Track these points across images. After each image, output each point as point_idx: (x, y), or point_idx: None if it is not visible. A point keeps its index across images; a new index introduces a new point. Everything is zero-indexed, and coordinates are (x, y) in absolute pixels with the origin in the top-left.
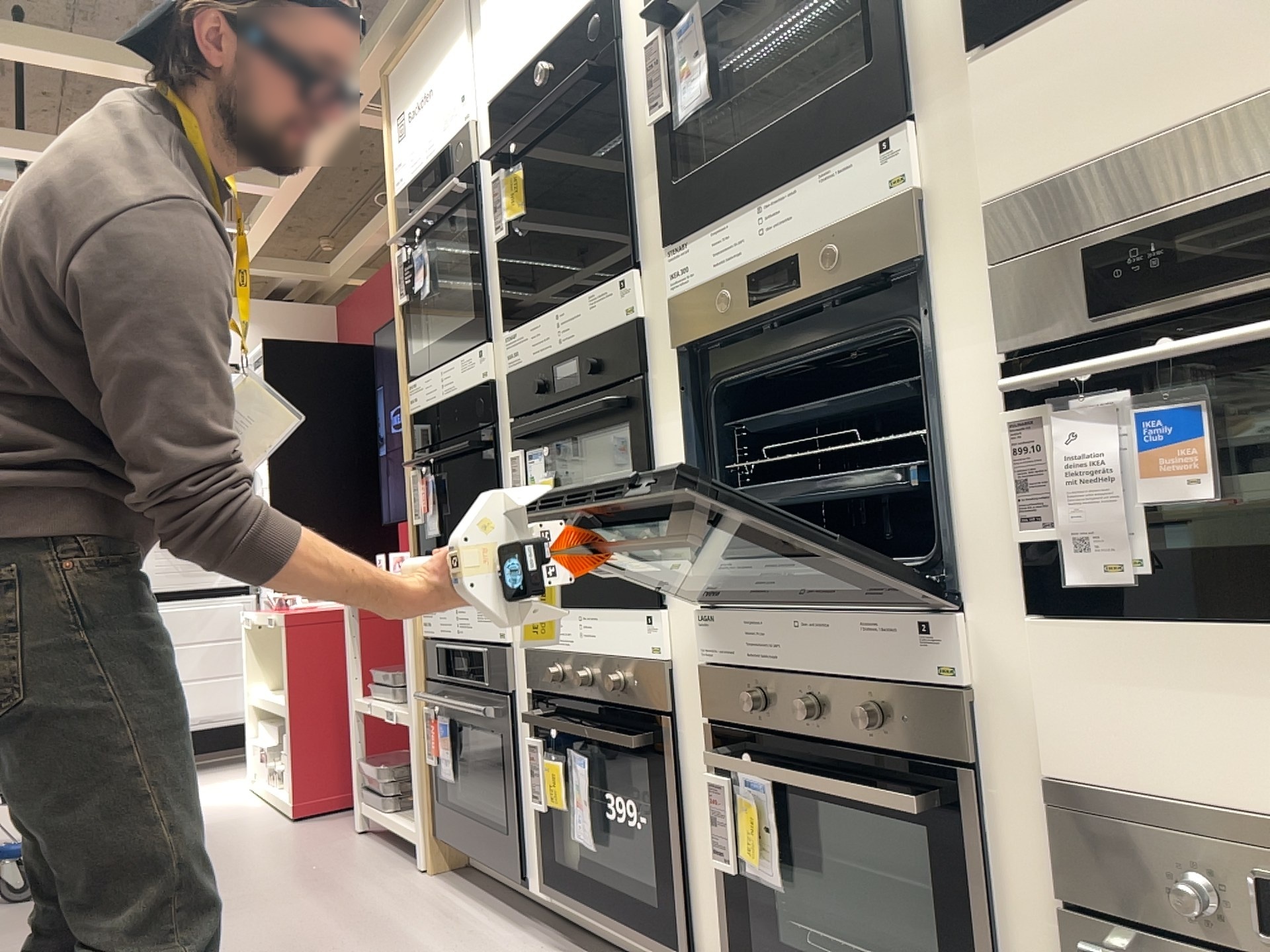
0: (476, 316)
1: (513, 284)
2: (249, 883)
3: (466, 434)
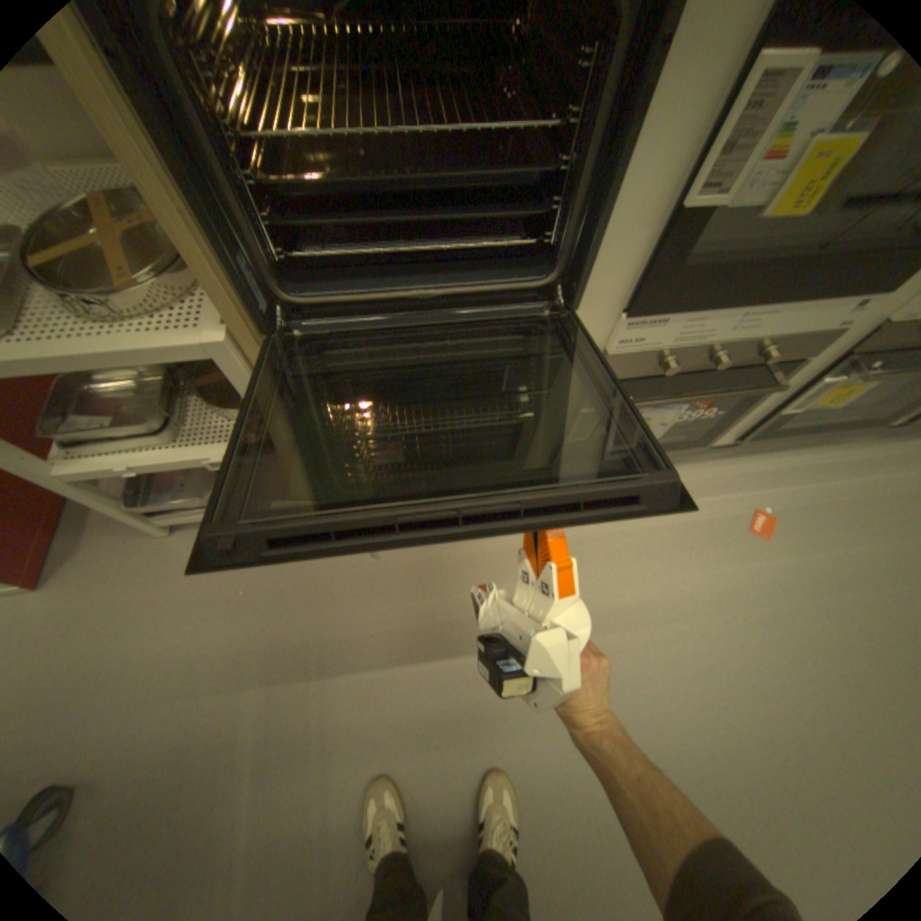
0: None
1: None
2: (228, 659)
3: None
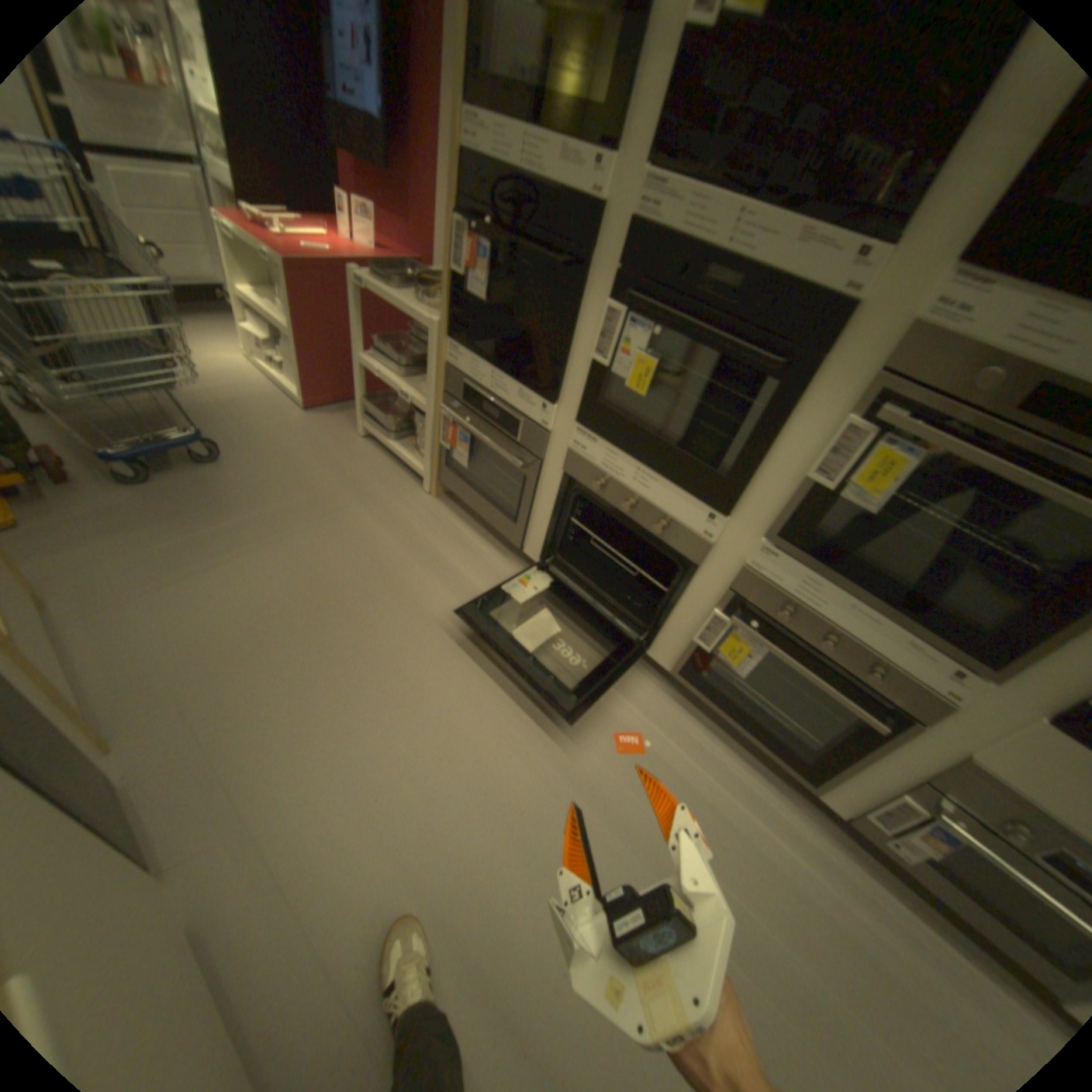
0: (586, 83)
1: (685, 107)
2: (312, 488)
3: (539, 227)
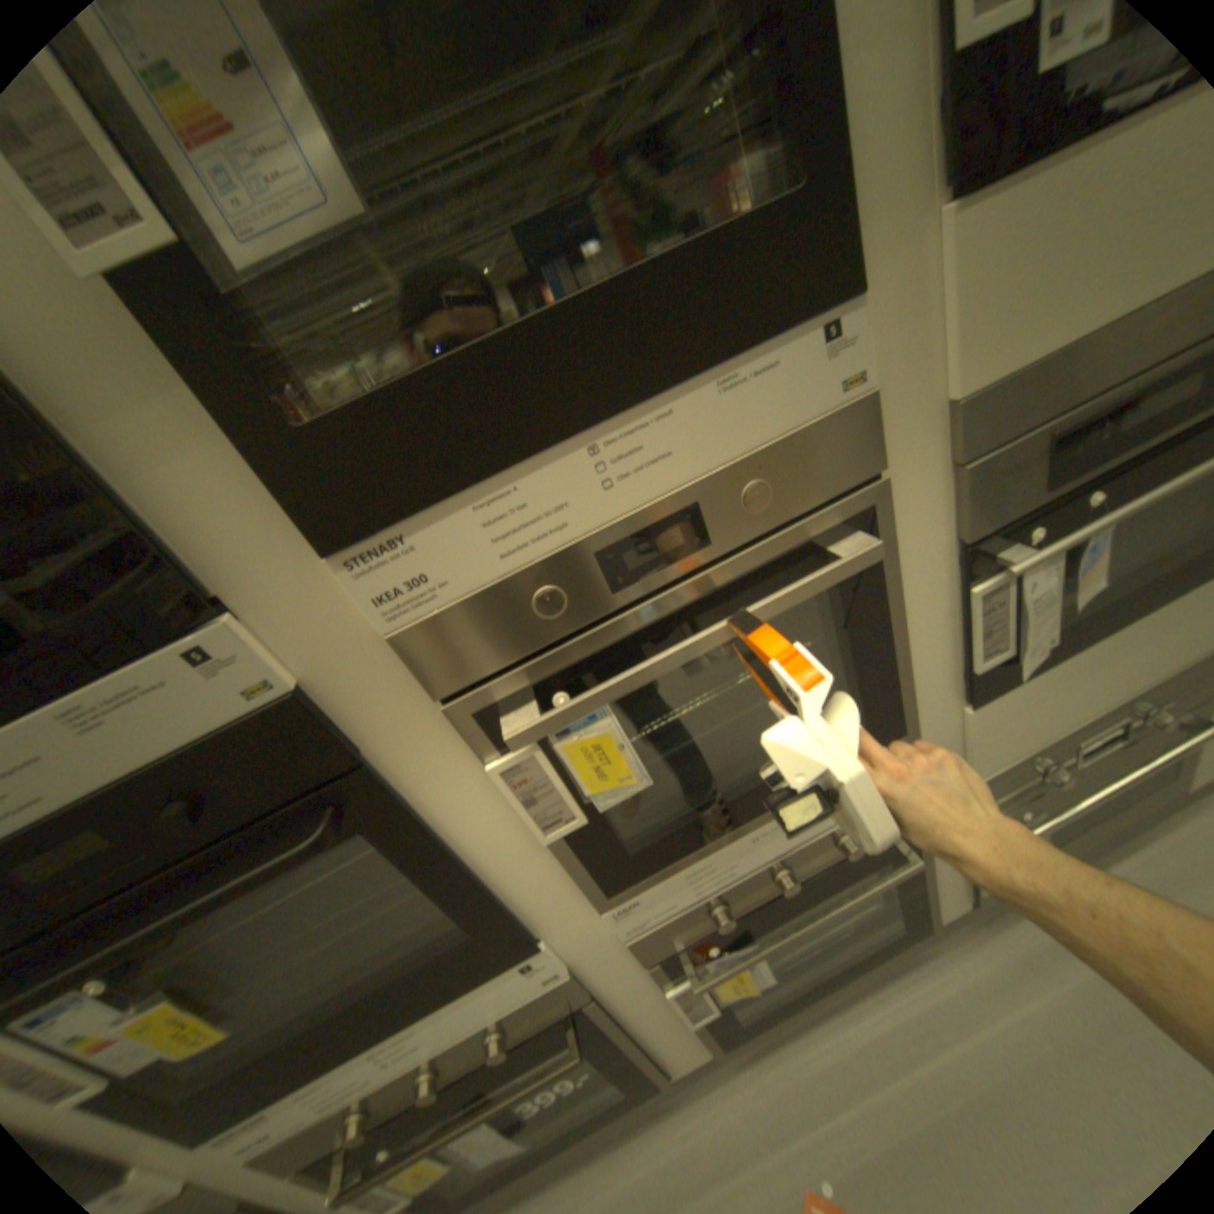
0: None
1: None
2: None
3: None
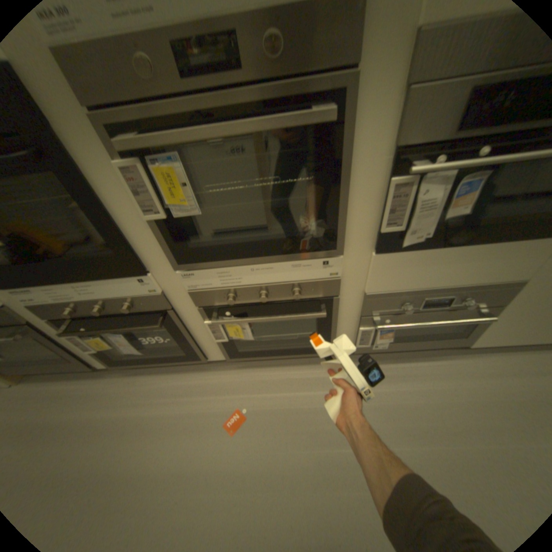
0: None
1: None
2: None
3: None
